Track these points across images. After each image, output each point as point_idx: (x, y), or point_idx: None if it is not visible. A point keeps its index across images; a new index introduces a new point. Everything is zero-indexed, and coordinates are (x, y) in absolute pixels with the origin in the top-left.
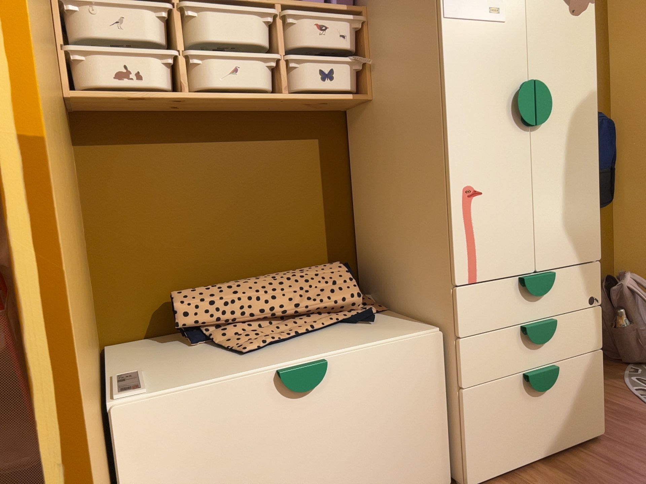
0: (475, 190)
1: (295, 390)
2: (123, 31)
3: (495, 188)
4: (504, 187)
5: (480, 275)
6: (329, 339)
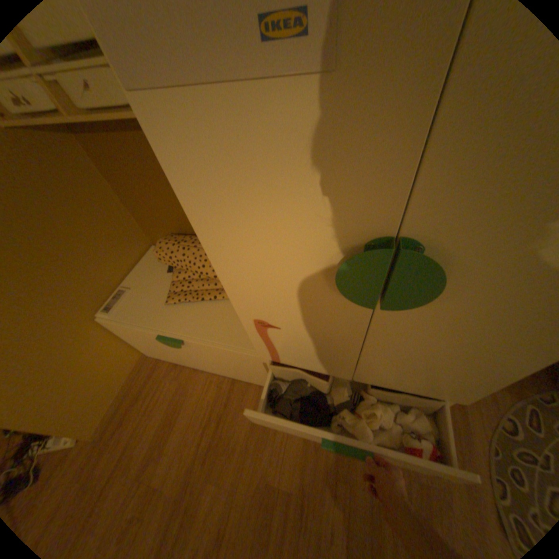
0: (269, 323)
1: (168, 344)
2: None
3: (298, 329)
4: (312, 332)
5: (282, 361)
6: (210, 315)
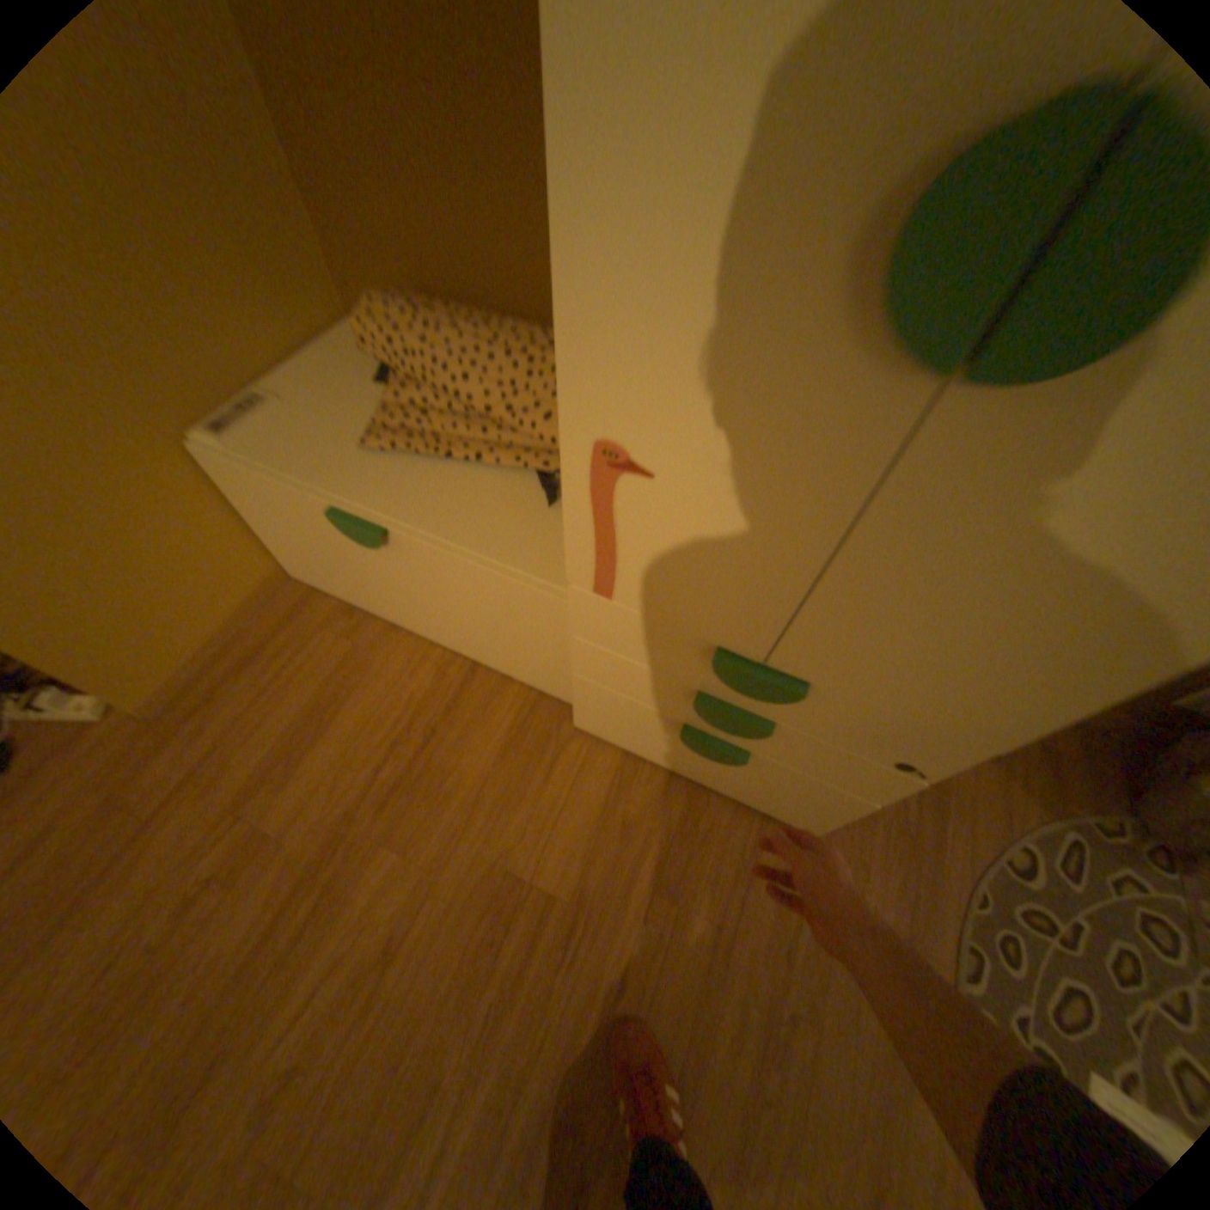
0: (631, 459)
1: (353, 536)
2: None
3: (698, 483)
4: (729, 493)
5: (618, 595)
6: (461, 494)
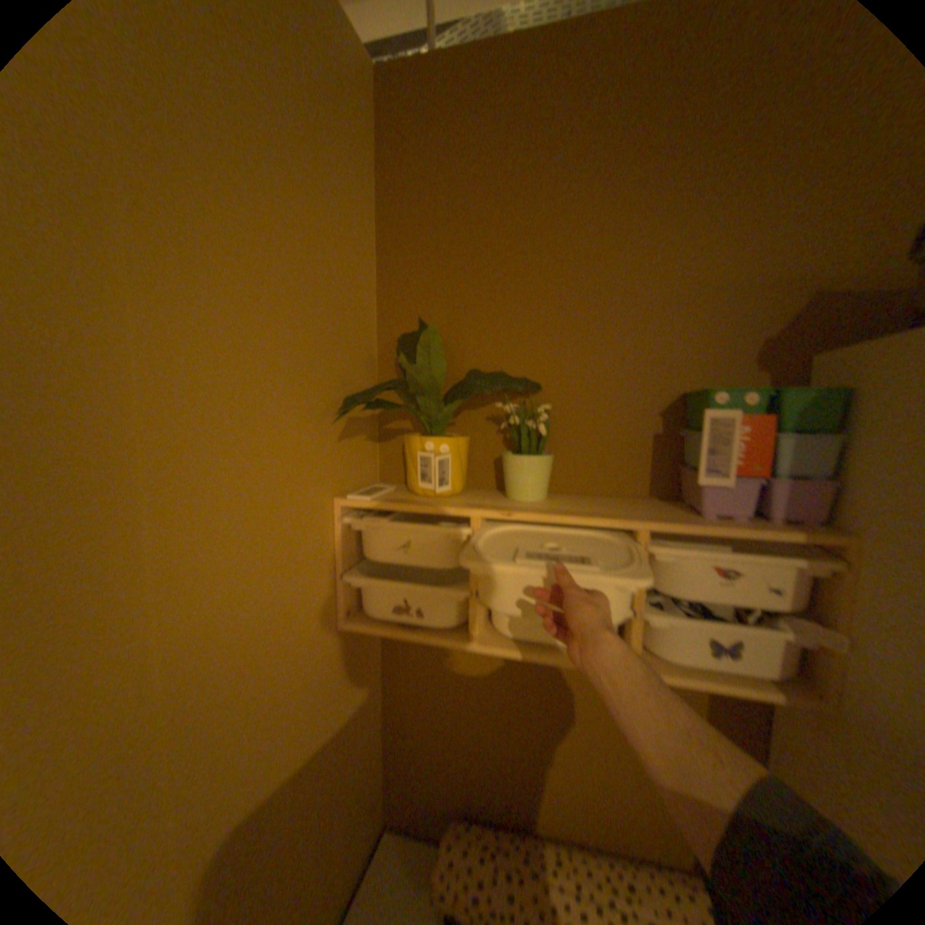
0: None
1: None
2: (406, 557)
3: None
4: None
5: None
6: None
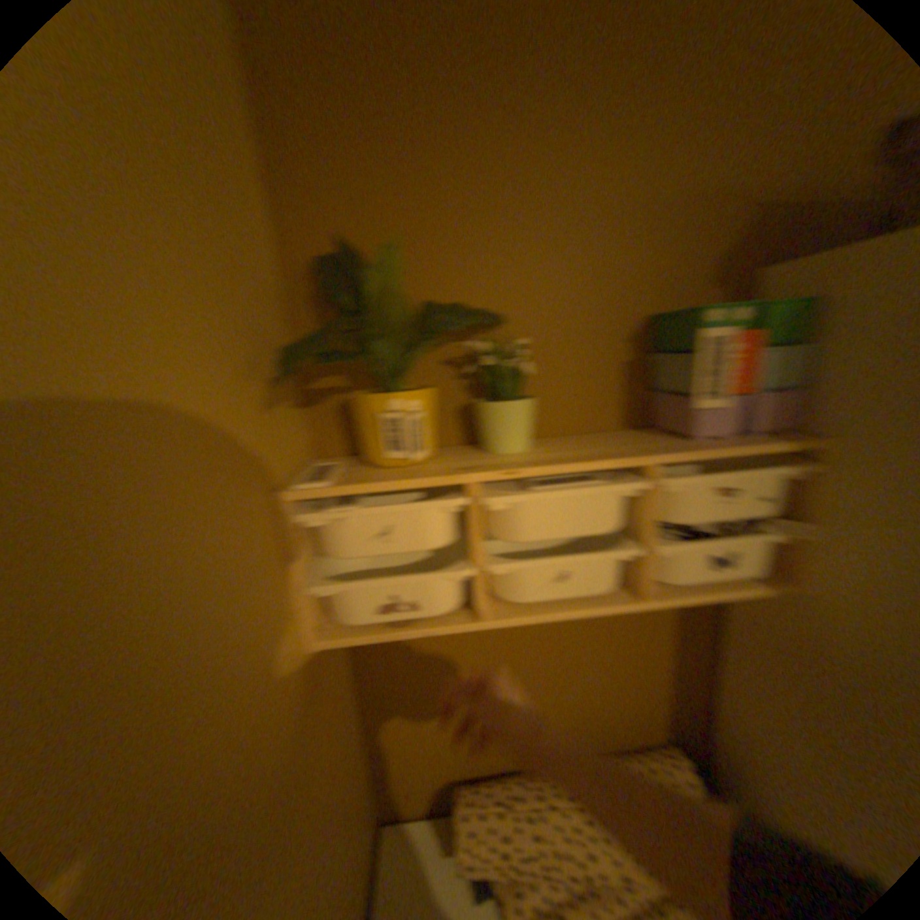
0: None
1: None
2: (391, 546)
3: None
4: None
5: None
6: None
